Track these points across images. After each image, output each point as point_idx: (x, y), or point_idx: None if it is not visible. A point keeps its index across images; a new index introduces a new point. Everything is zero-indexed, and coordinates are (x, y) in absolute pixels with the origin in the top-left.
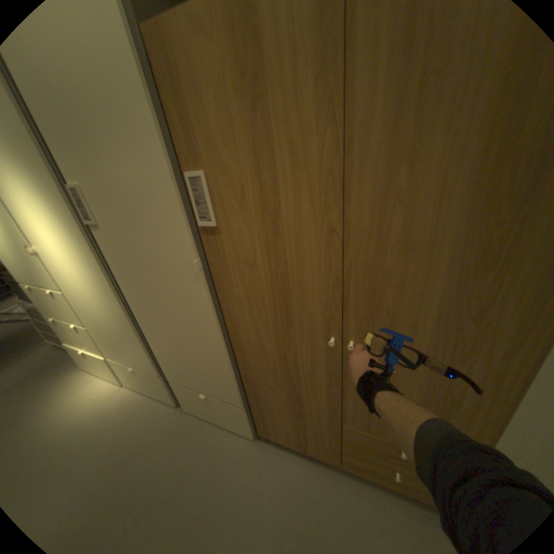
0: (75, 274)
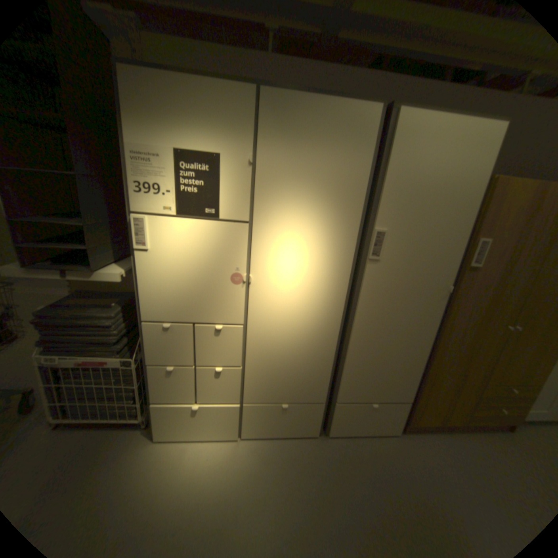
0: (298, 302)
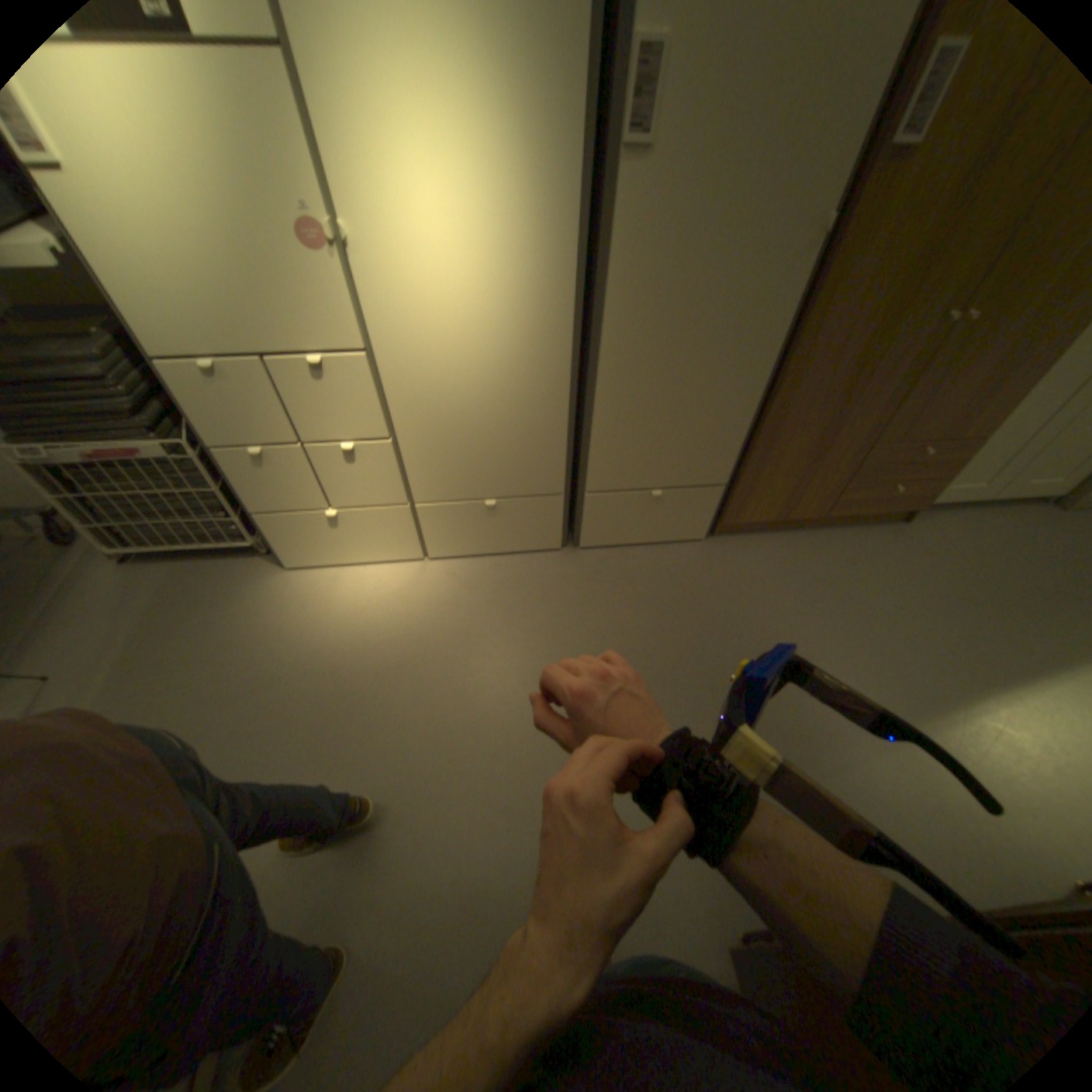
0: (470, 286)
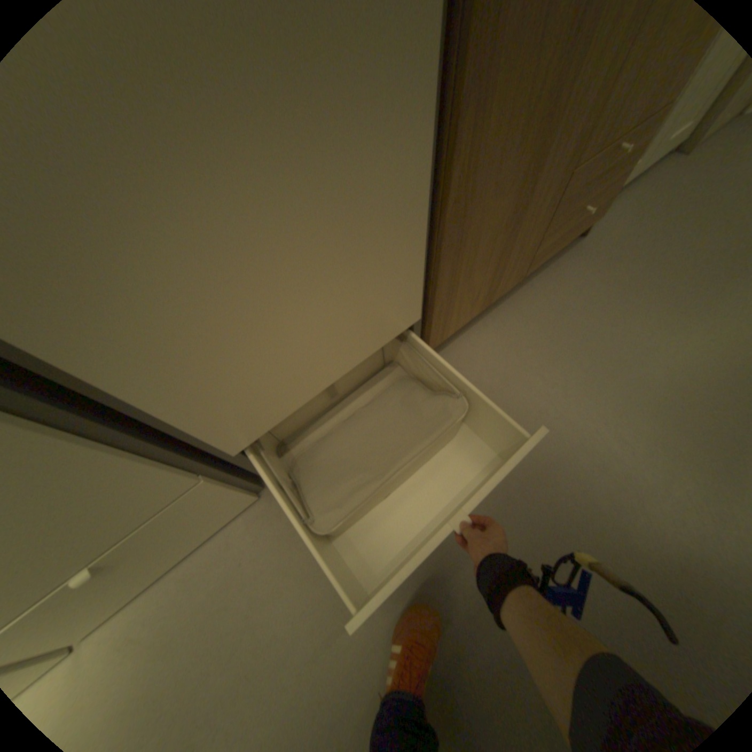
0: None
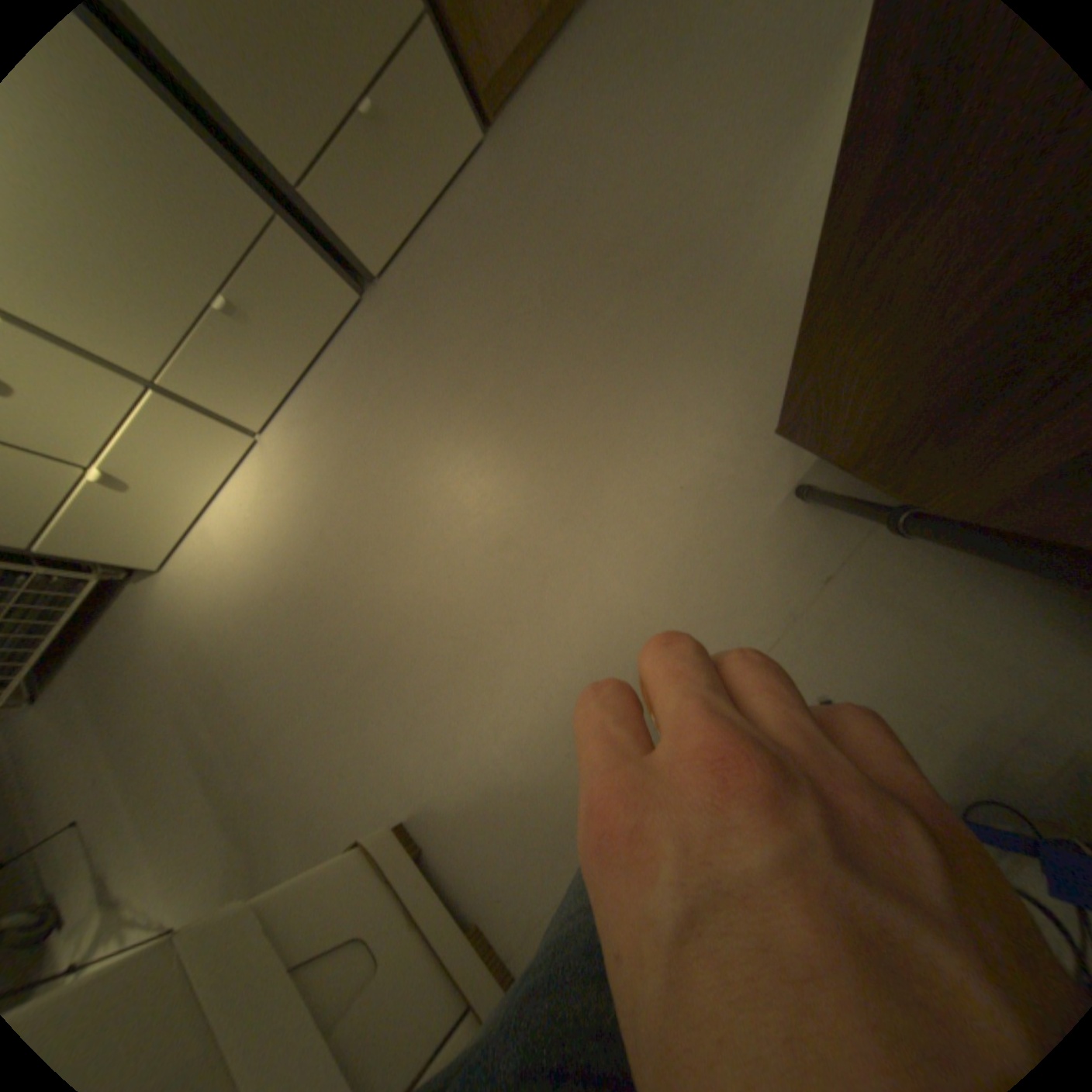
0: None
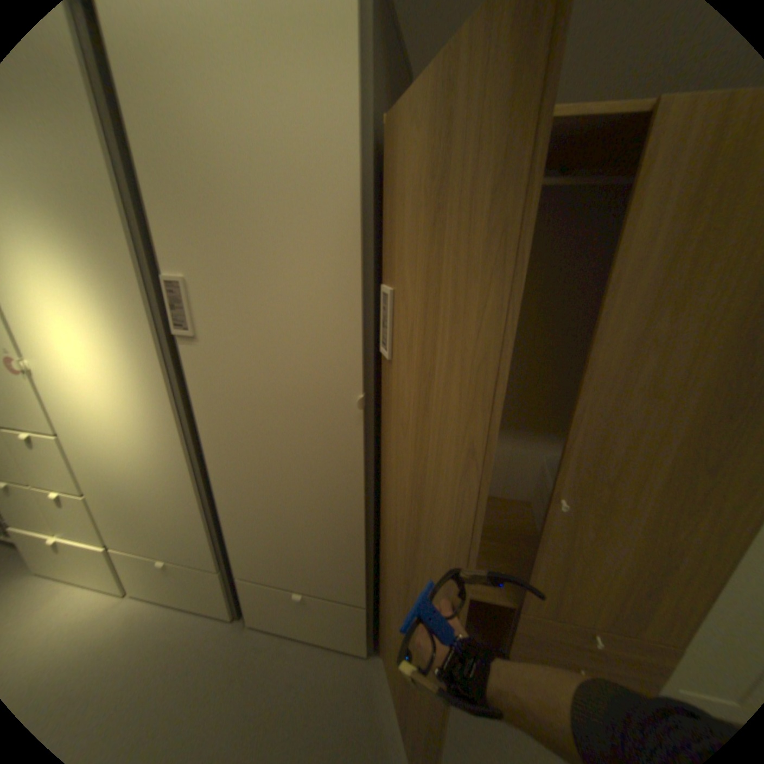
0: (105, 407)
